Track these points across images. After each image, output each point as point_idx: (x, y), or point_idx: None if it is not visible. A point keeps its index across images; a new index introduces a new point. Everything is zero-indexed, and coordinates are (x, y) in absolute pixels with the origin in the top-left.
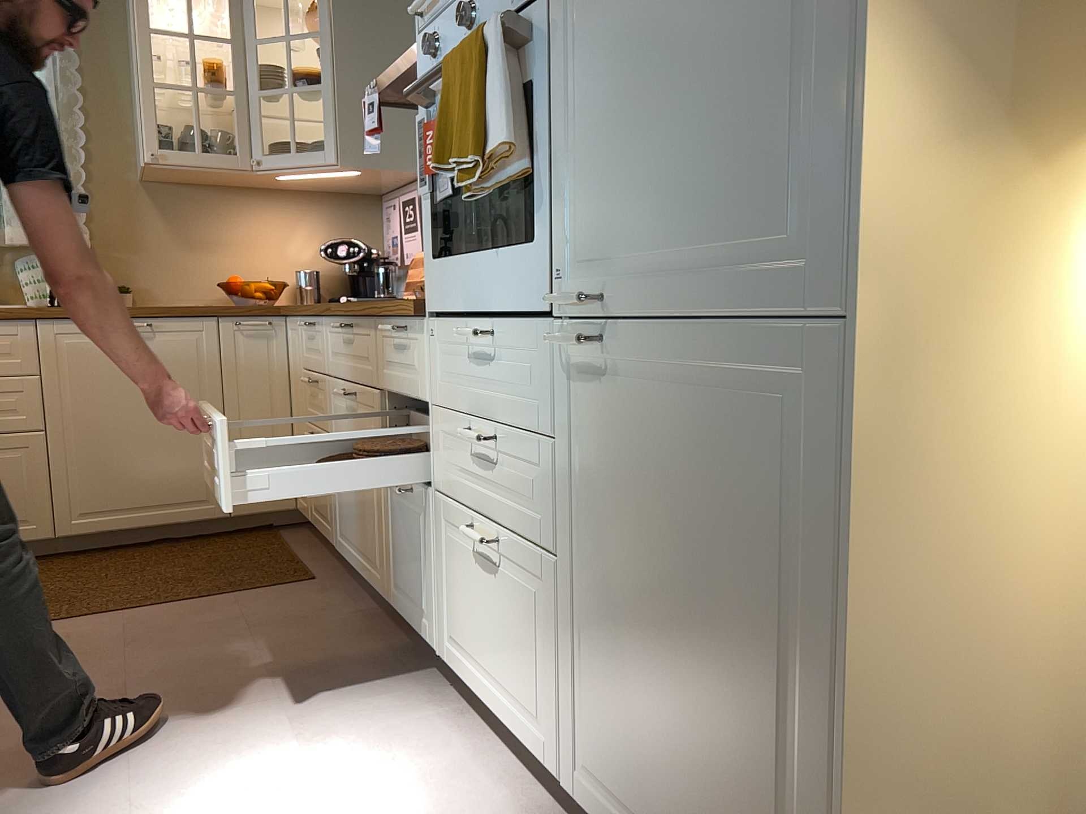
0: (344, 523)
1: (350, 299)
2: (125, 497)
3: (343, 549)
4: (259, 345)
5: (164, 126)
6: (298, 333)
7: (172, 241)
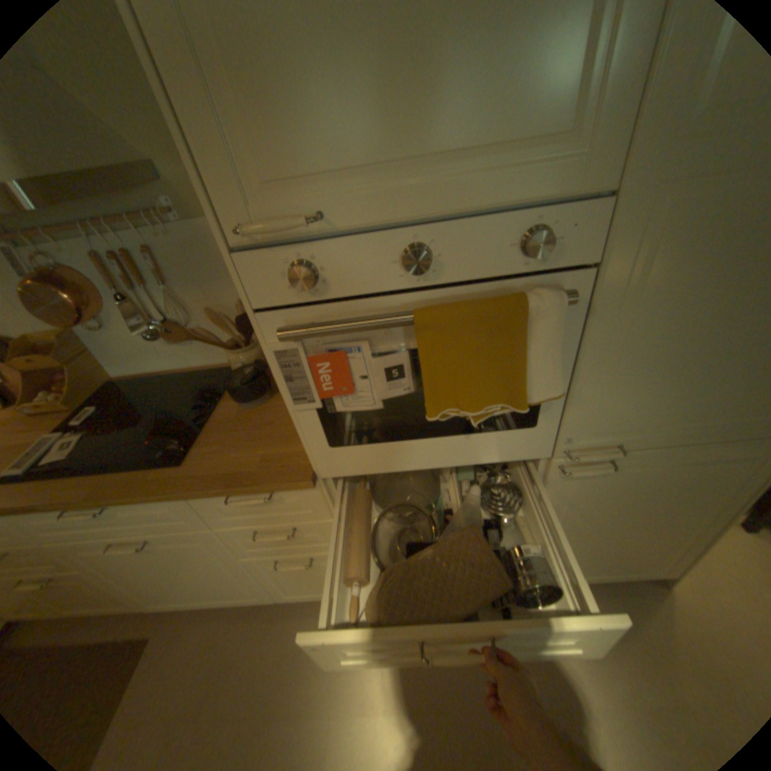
0: (158, 599)
1: None
2: None
3: (164, 608)
4: None
5: None
6: None
7: None
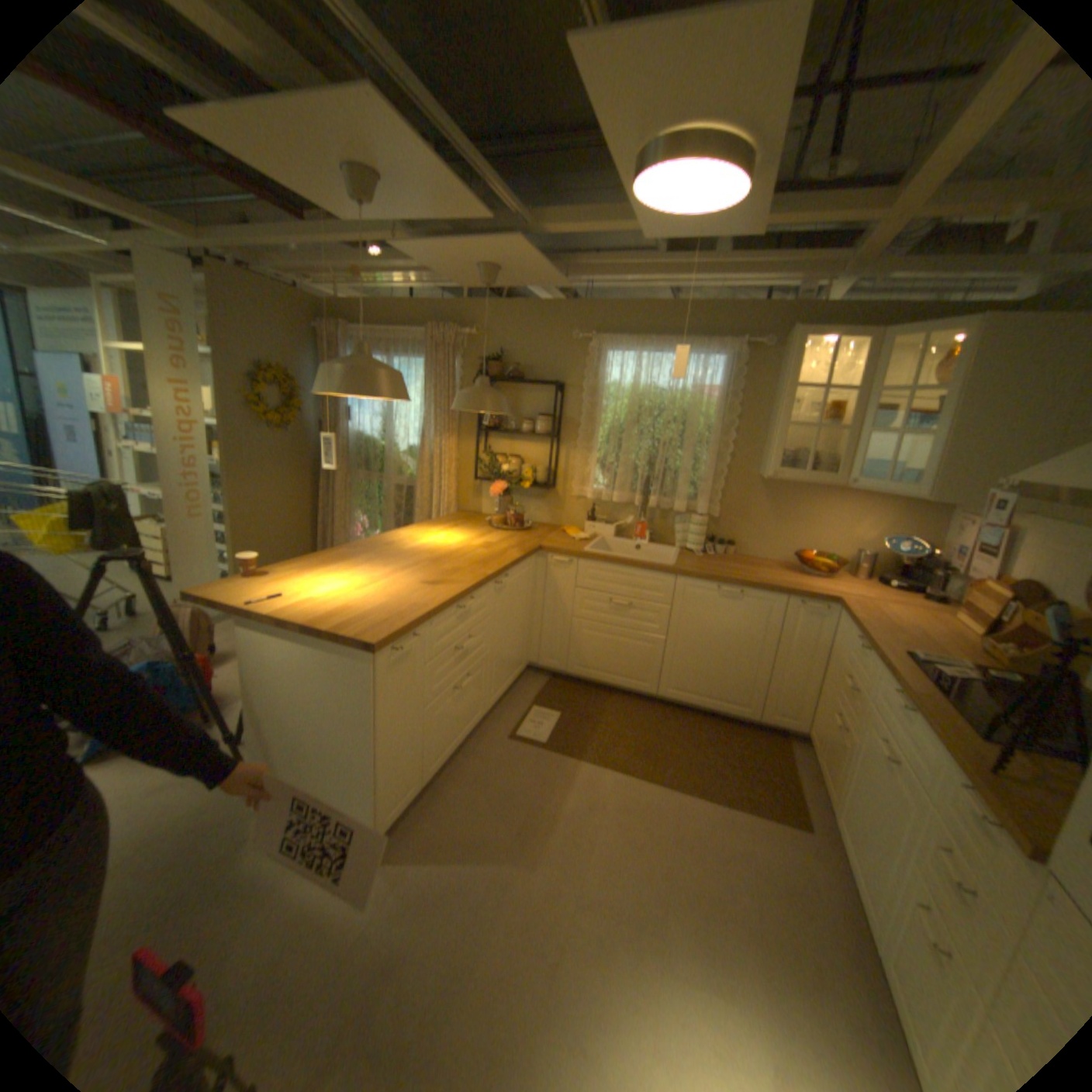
0: (851, 822)
1: (900, 587)
2: (699, 687)
3: (844, 837)
4: (814, 621)
5: (787, 450)
6: (851, 633)
7: (770, 515)
